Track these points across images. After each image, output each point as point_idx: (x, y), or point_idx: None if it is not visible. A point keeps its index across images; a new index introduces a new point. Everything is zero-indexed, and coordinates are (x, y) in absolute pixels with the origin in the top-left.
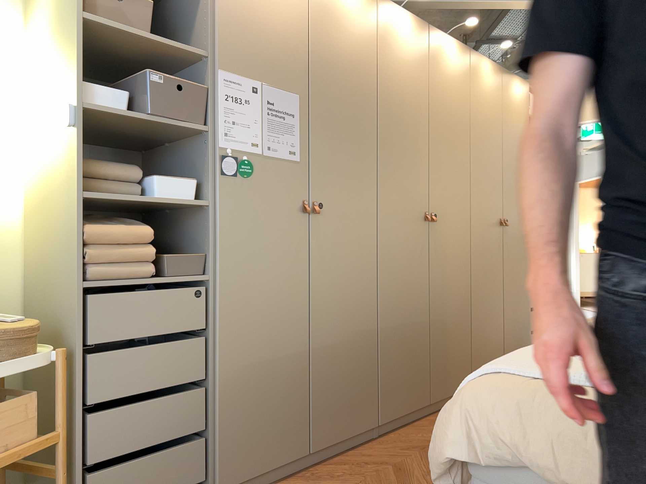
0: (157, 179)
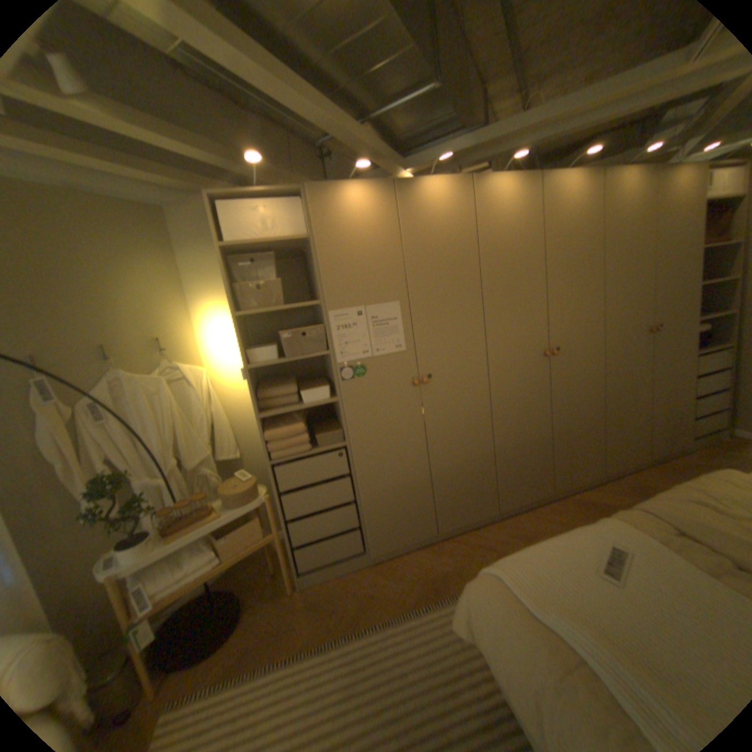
0: (303, 393)
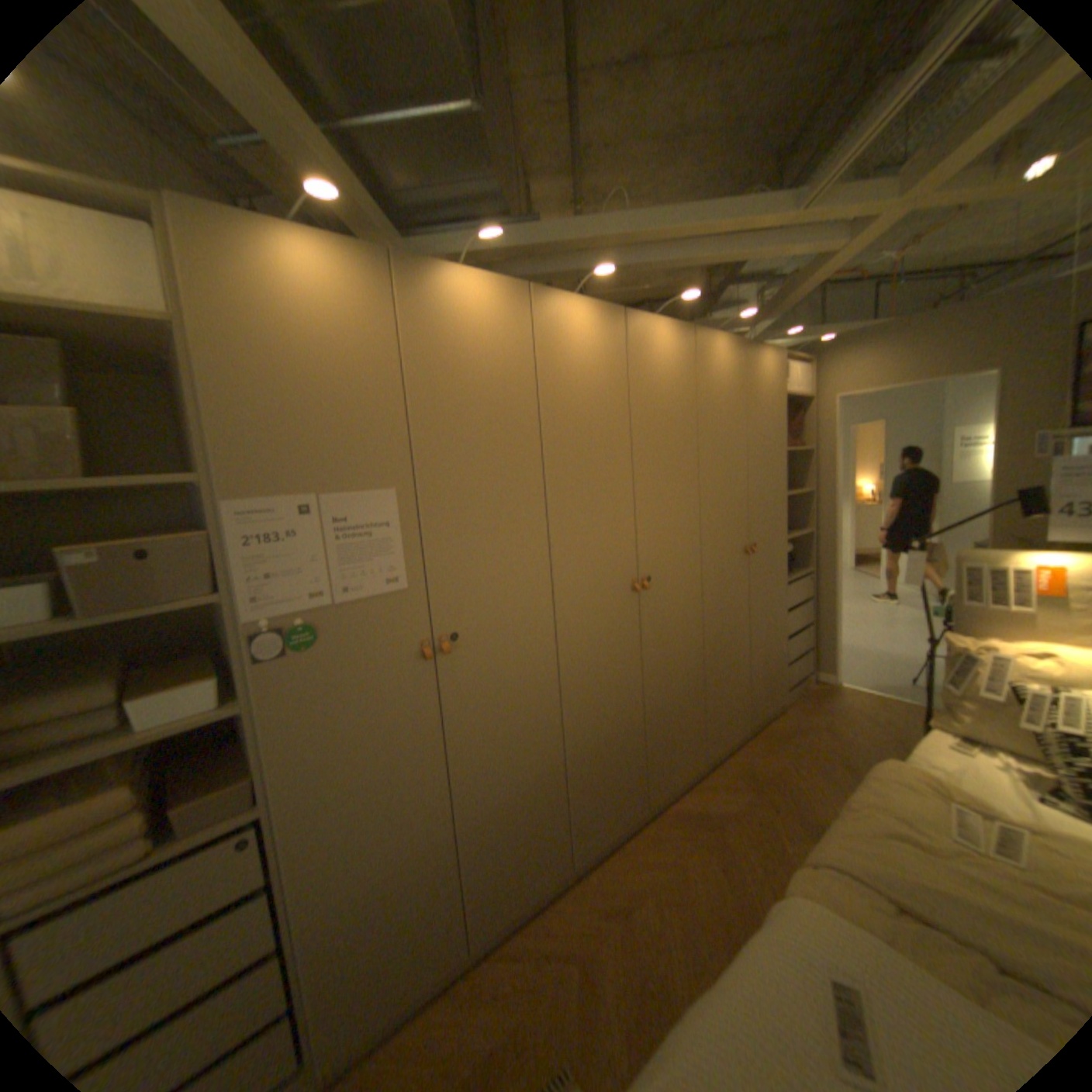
0: (136, 703)
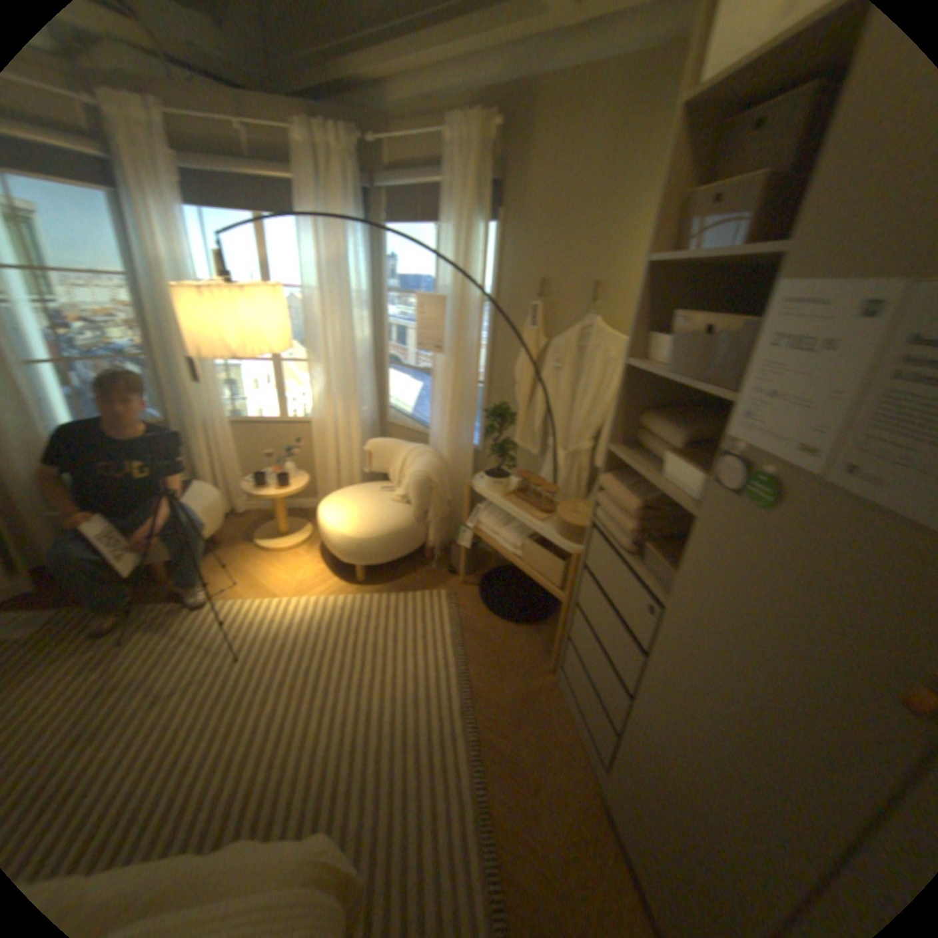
0: (668, 455)
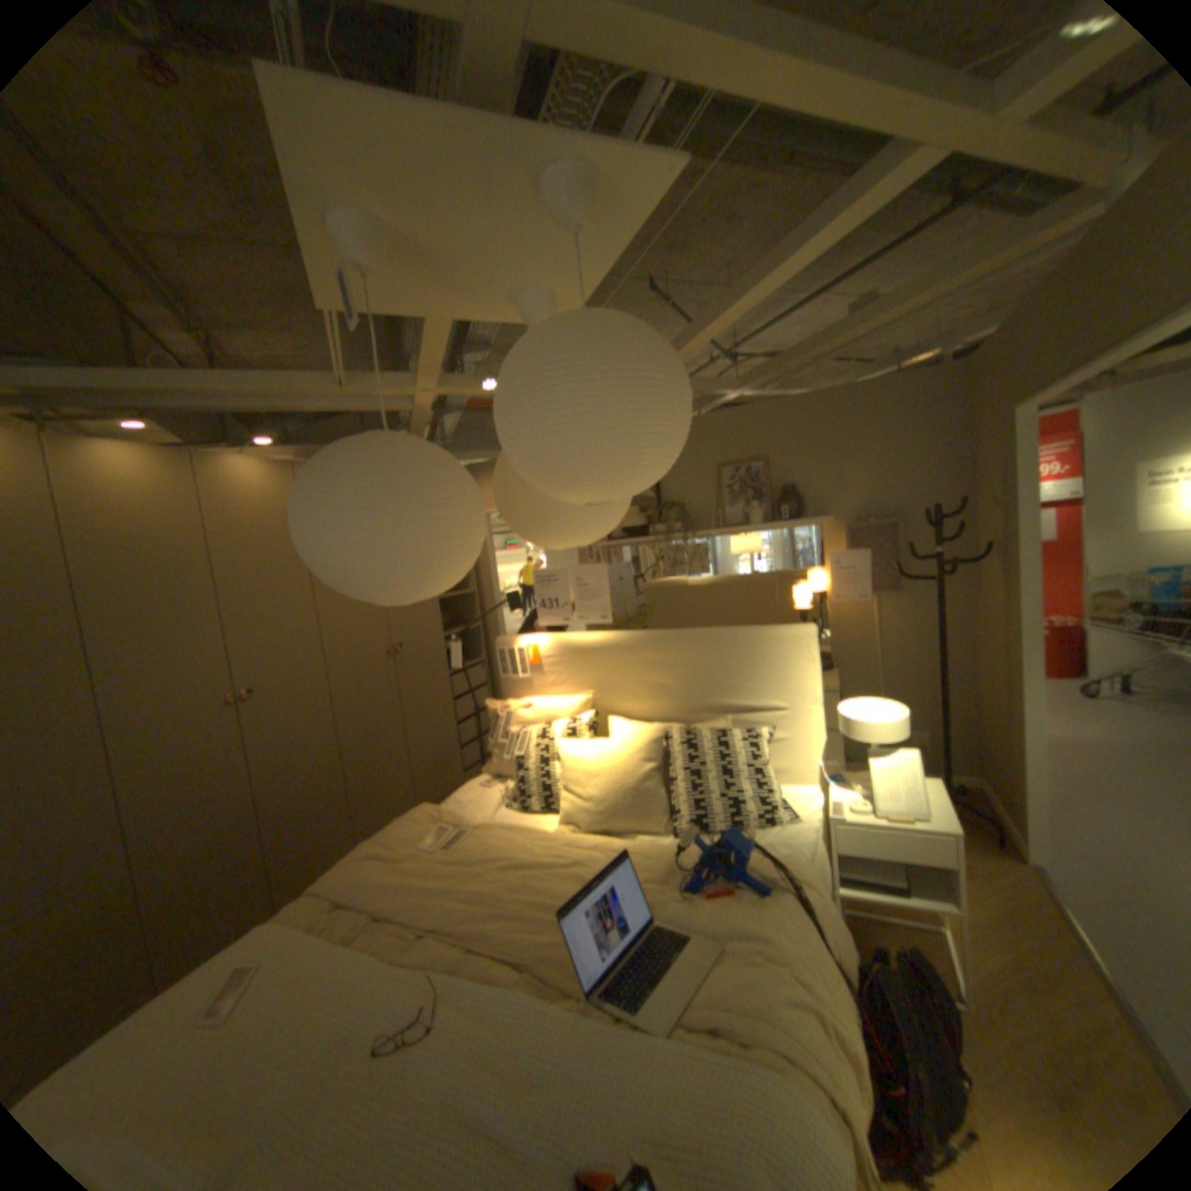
0: None
